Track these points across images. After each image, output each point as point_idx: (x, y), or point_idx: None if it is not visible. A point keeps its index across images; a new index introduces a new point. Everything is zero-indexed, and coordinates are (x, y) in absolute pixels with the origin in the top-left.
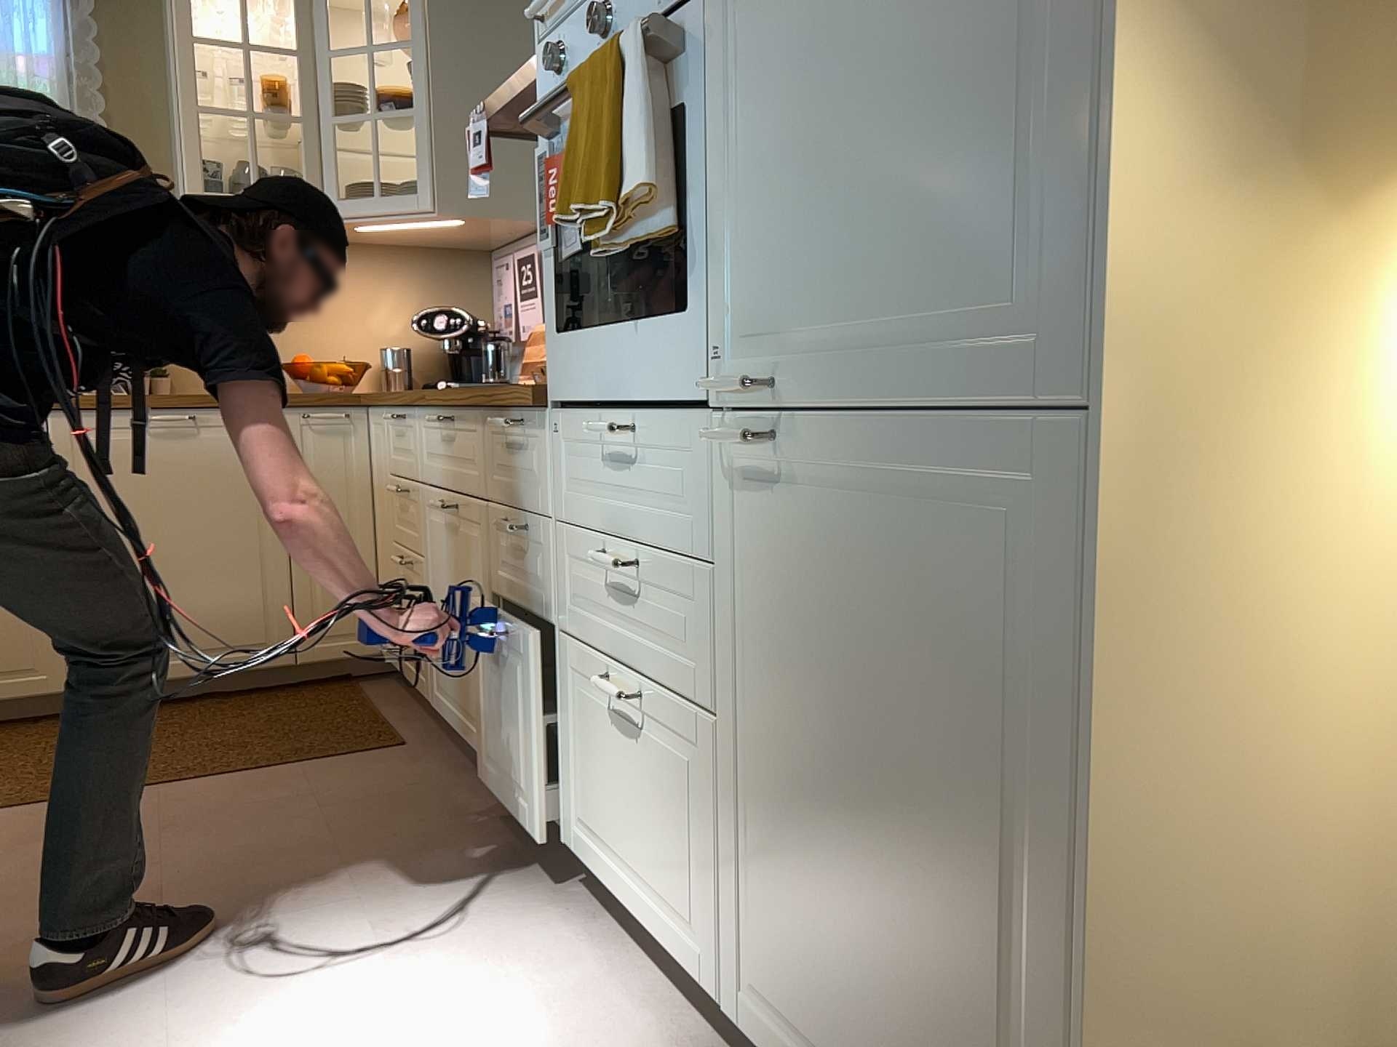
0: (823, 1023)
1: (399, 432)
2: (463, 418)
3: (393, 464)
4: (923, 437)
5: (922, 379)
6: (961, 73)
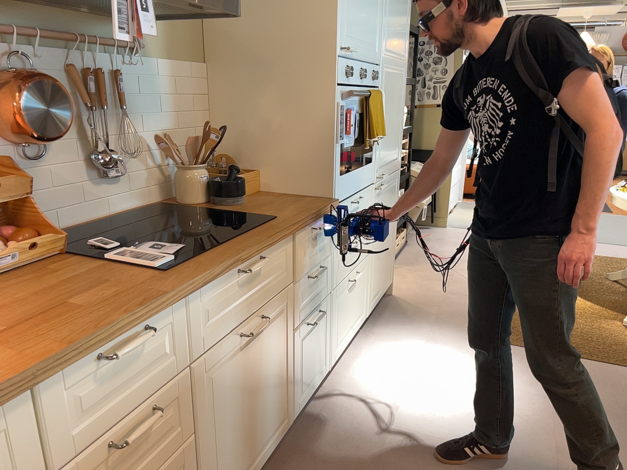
0: (378, 284)
1: (119, 365)
2: (273, 249)
3: (81, 438)
4: (390, 177)
5: (391, 169)
6: (396, 127)
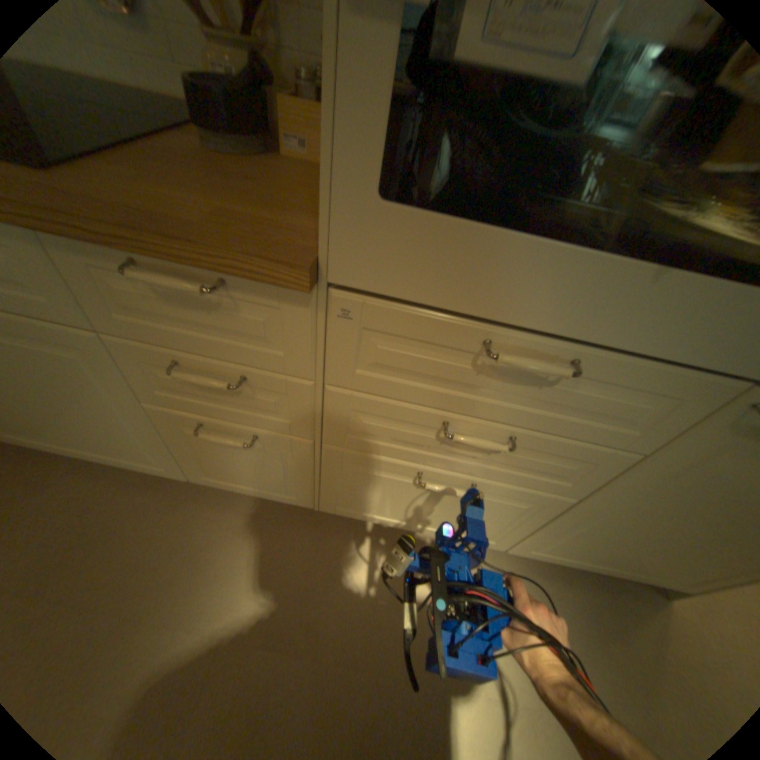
0: (600, 556)
1: None
2: None
3: None
4: None
5: None
6: None
